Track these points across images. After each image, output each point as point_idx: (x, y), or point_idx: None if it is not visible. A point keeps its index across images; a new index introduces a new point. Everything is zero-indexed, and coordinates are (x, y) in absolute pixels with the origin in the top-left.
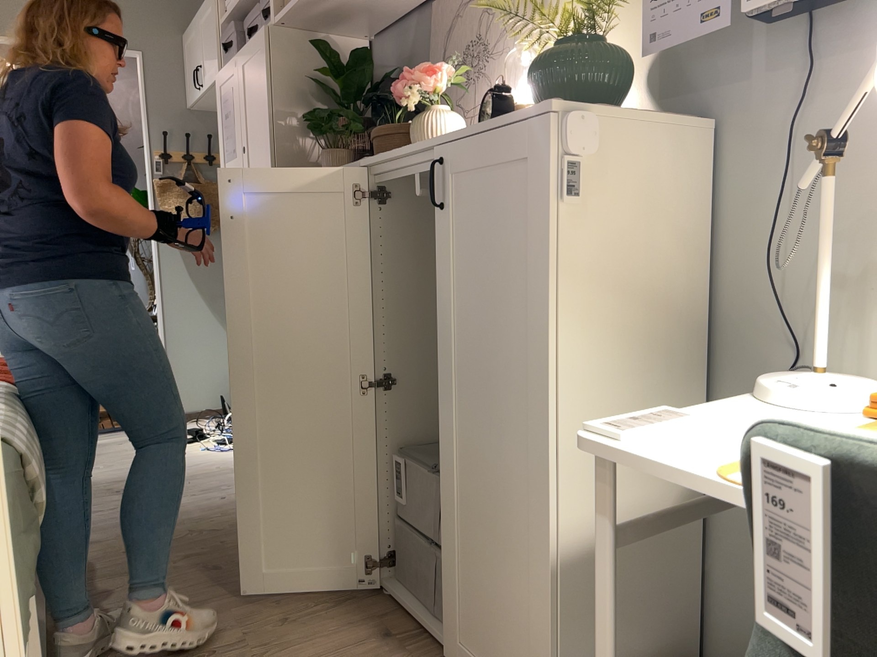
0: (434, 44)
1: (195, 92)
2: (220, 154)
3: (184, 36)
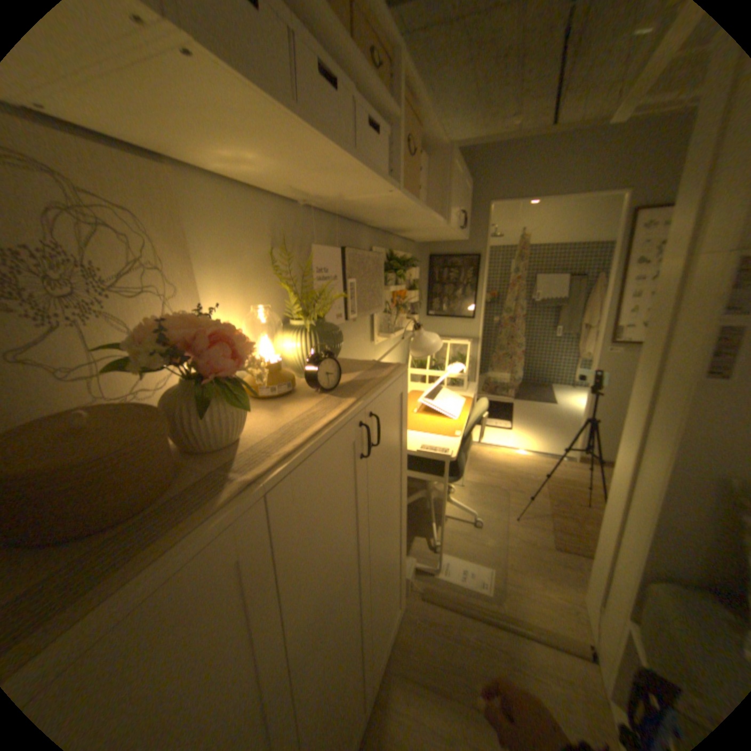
0: None
1: None
2: None
3: None
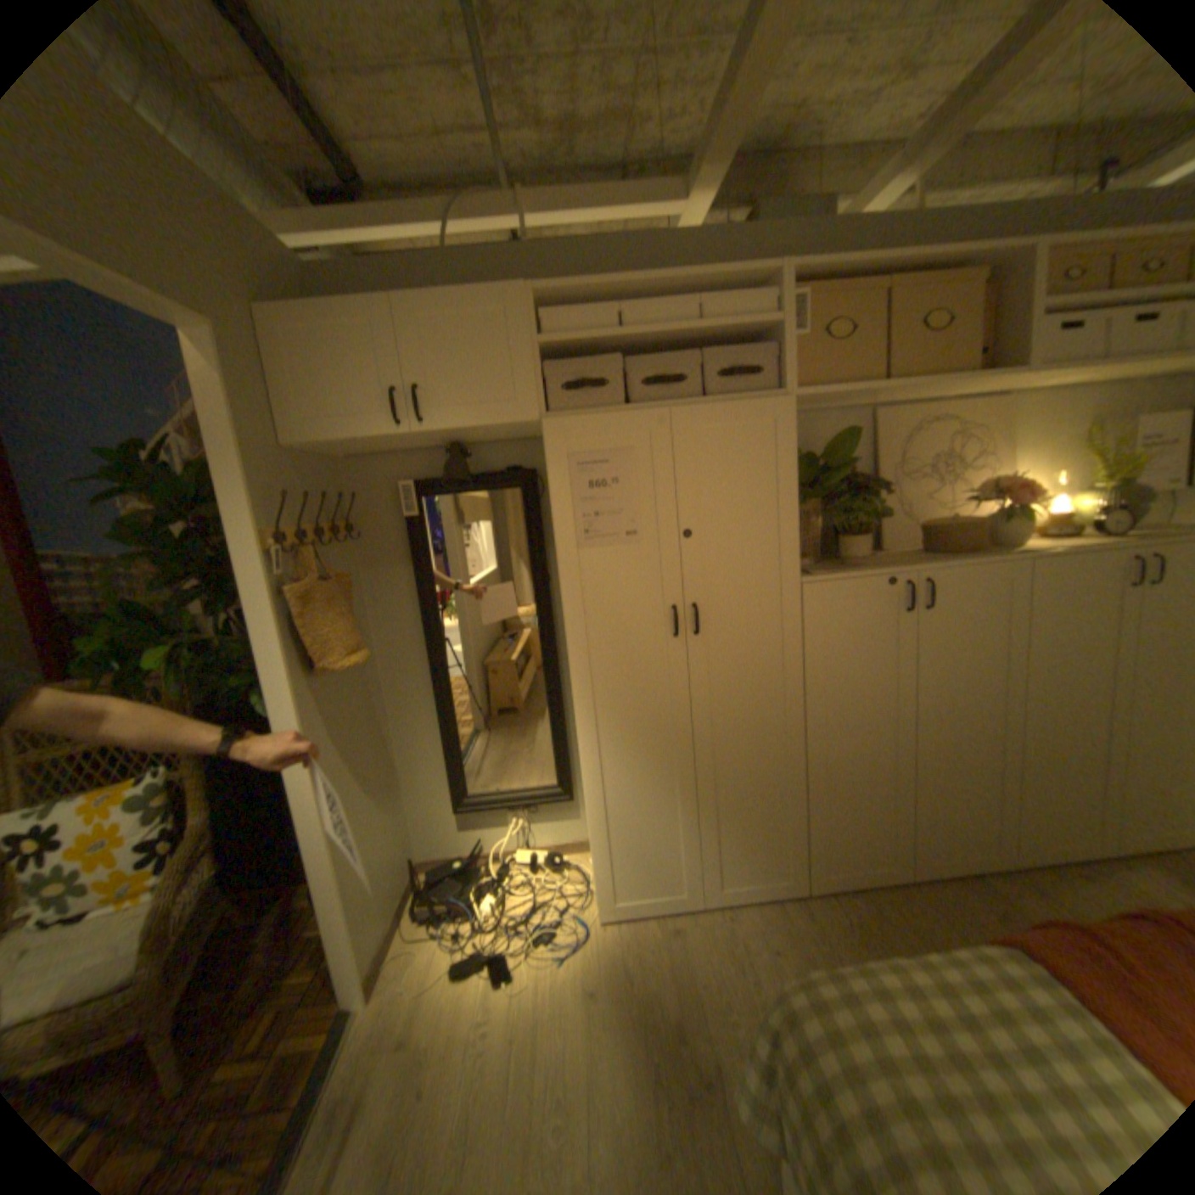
0: (881, 445)
1: (358, 426)
2: (563, 537)
3: (274, 311)
